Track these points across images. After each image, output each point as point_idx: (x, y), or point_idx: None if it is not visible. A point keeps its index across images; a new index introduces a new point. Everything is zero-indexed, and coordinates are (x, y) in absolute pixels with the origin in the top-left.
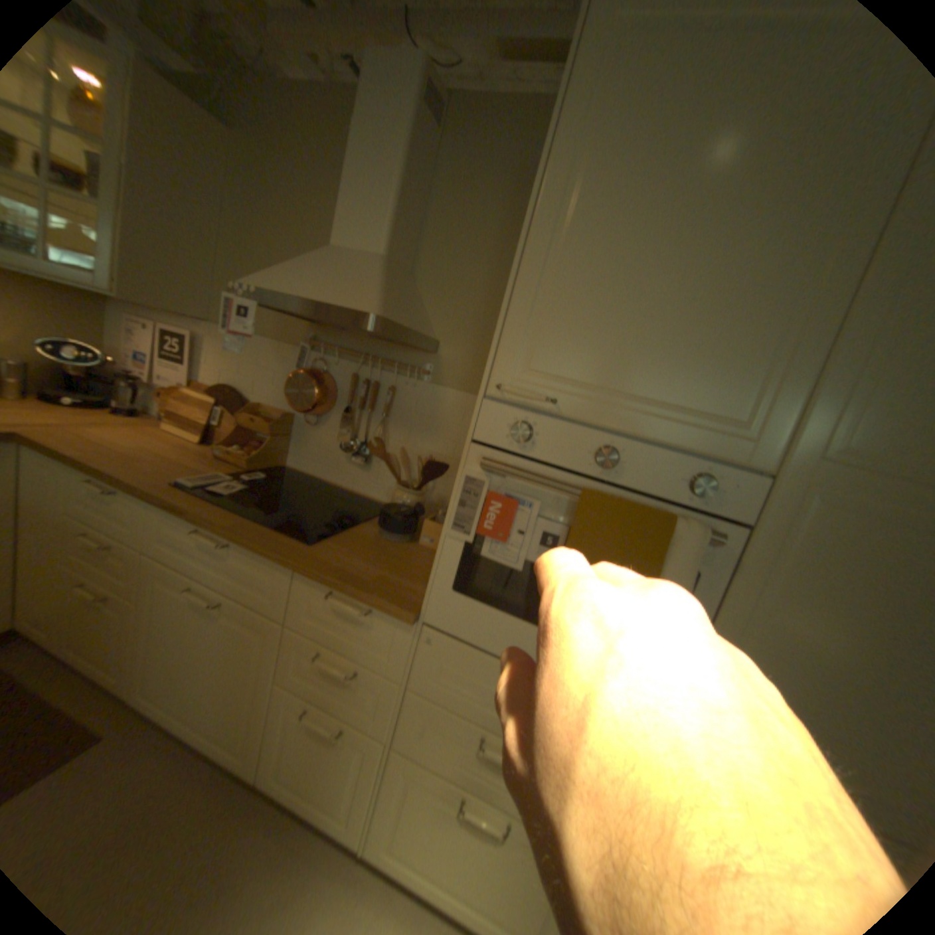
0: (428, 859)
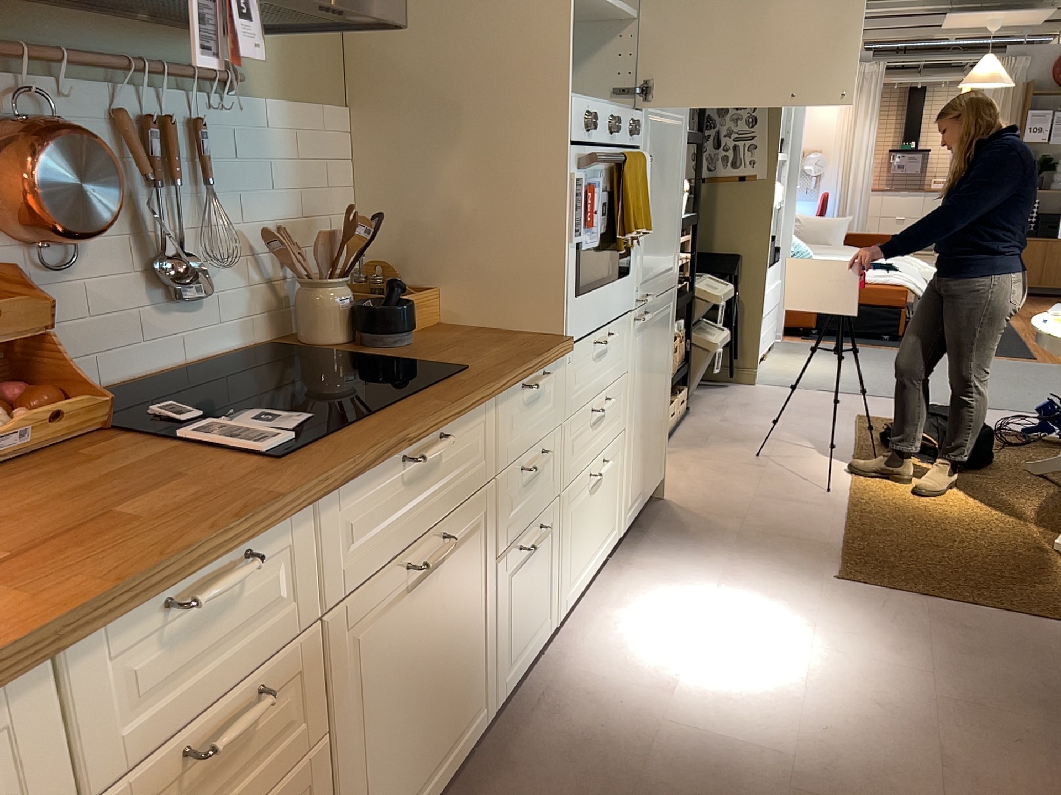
0: (583, 554)
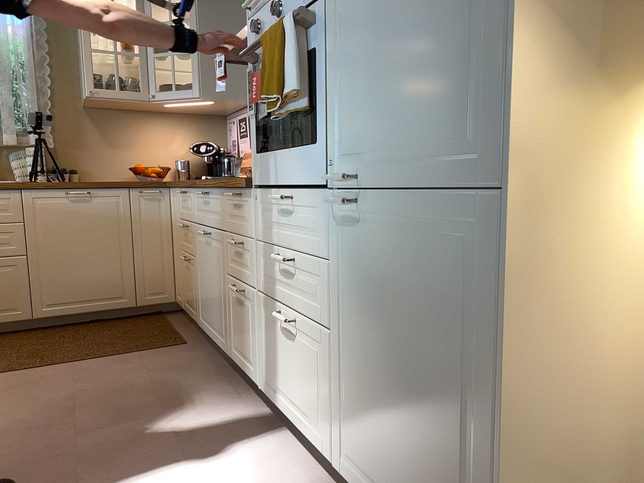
0: (279, 377)
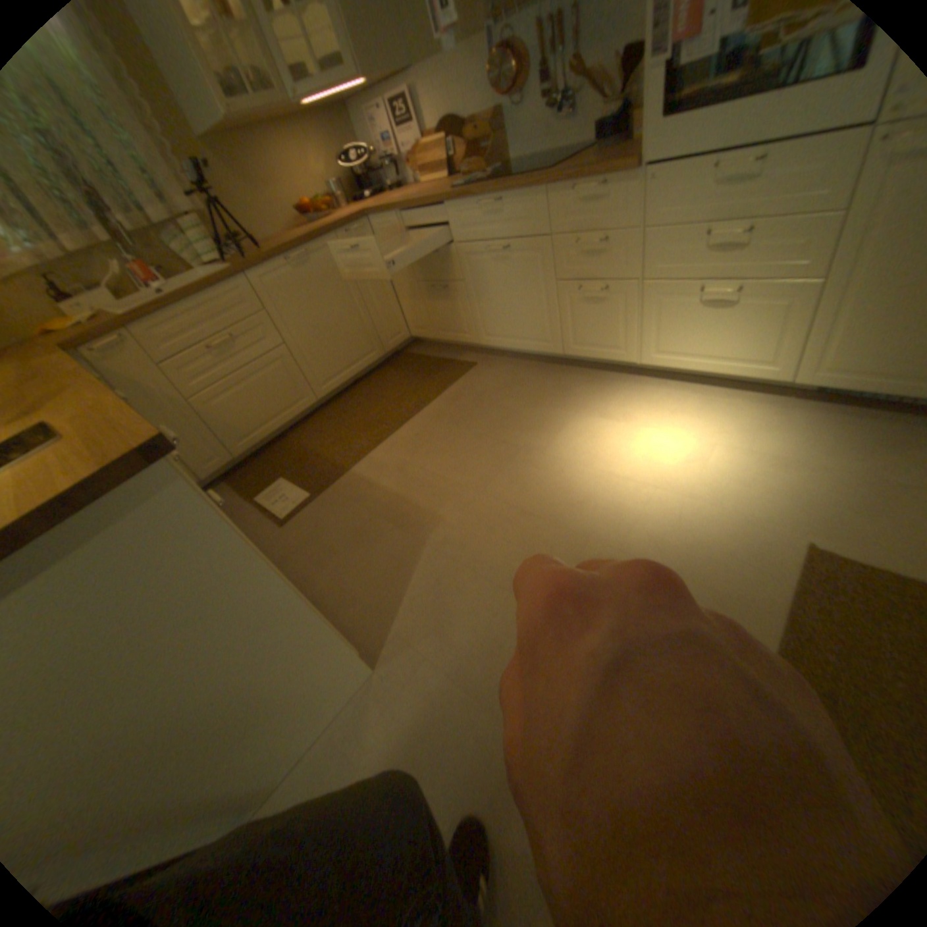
0: (684, 342)
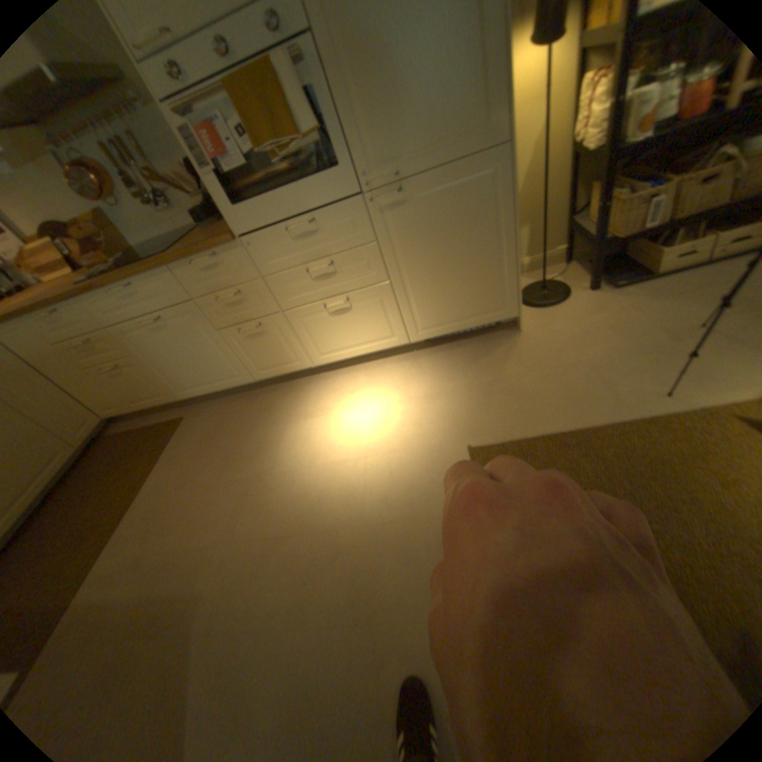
0: (335, 342)
